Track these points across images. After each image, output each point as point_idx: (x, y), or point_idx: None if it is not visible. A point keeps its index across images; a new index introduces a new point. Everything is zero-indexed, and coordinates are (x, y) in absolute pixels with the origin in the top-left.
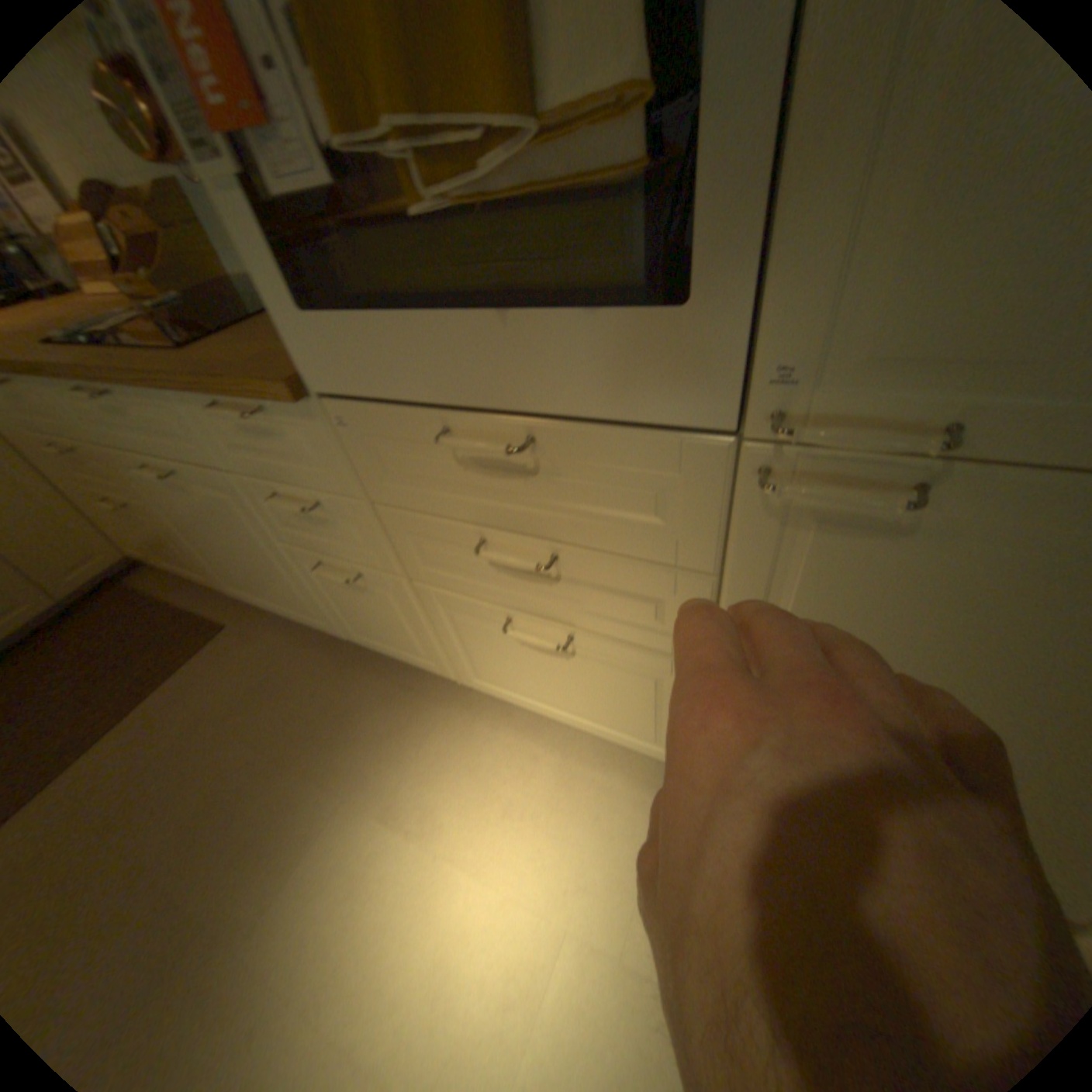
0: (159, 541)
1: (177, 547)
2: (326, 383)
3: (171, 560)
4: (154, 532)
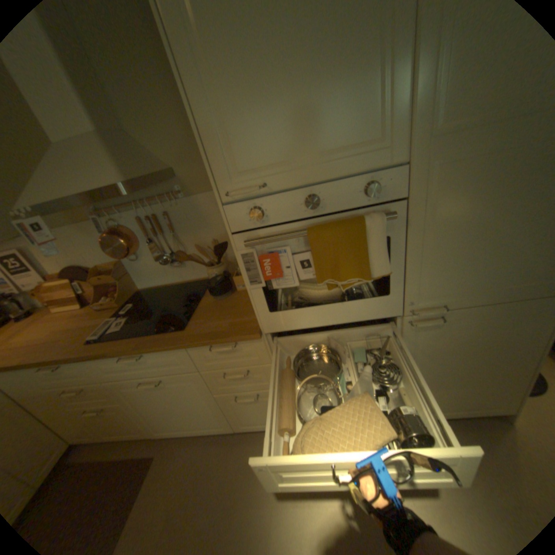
0: (118, 421)
1: (131, 420)
2: (274, 328)
3: (119, 430)
4: (118, 417)
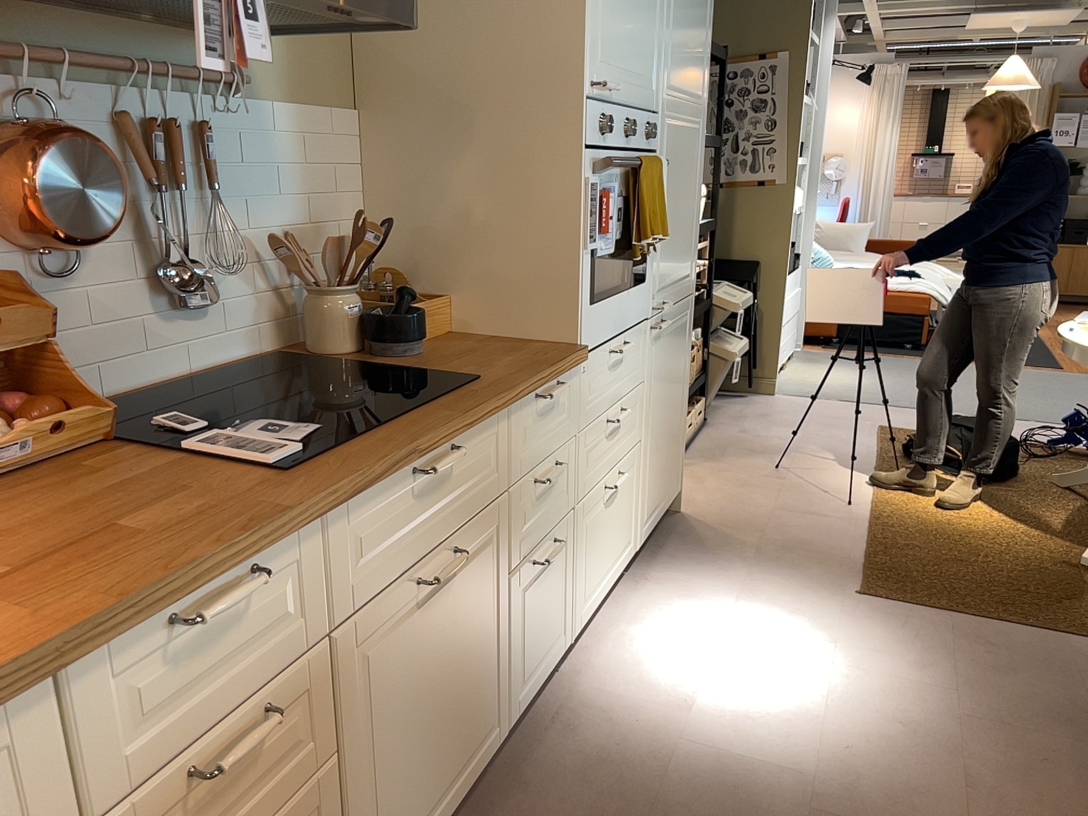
0: None
1: None
2: (589, 341)
3: None
4: None
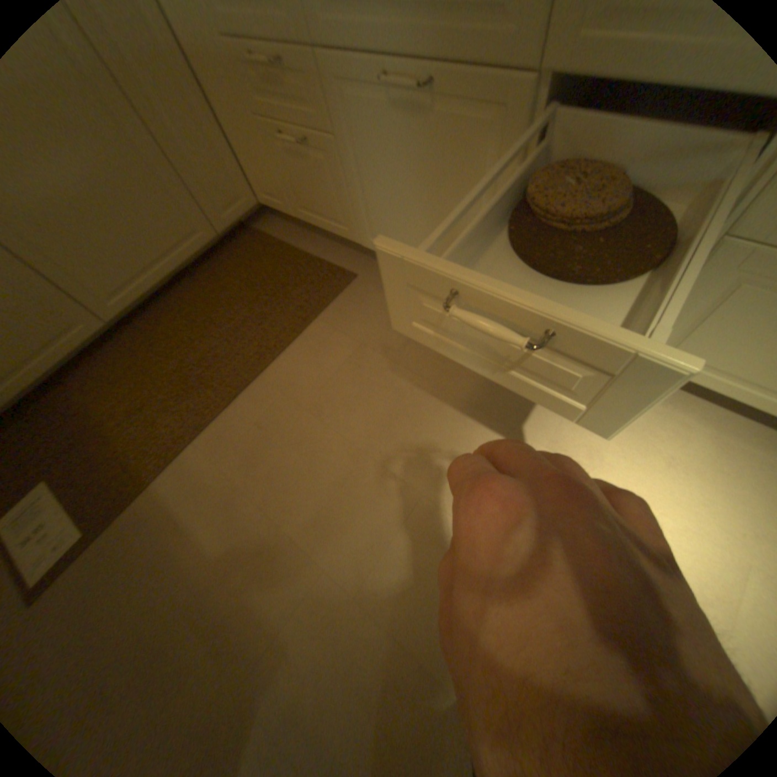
0: (321, 182)
1: (342, 189)
2: None
3: (320, 204)
4: (323, 170)
